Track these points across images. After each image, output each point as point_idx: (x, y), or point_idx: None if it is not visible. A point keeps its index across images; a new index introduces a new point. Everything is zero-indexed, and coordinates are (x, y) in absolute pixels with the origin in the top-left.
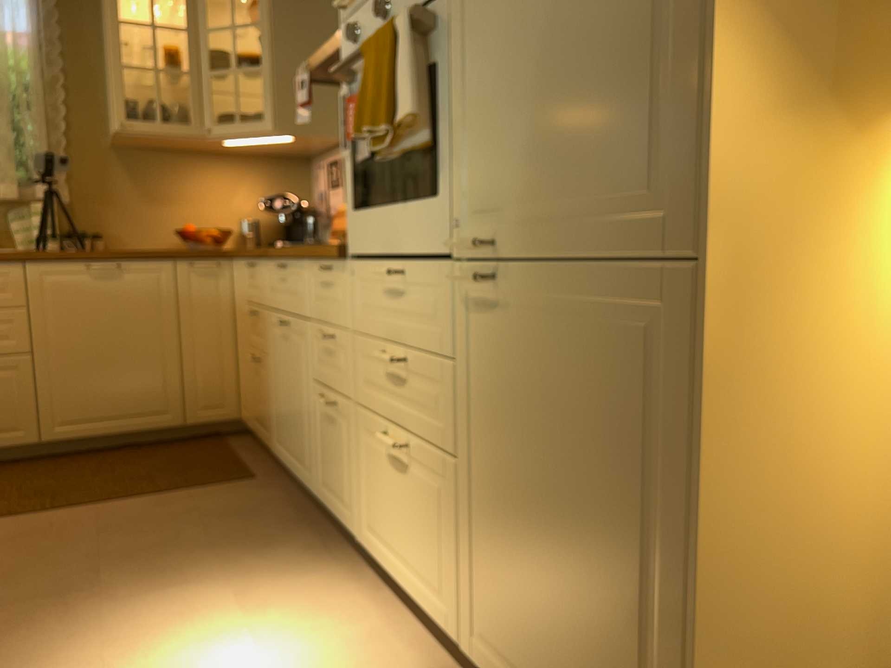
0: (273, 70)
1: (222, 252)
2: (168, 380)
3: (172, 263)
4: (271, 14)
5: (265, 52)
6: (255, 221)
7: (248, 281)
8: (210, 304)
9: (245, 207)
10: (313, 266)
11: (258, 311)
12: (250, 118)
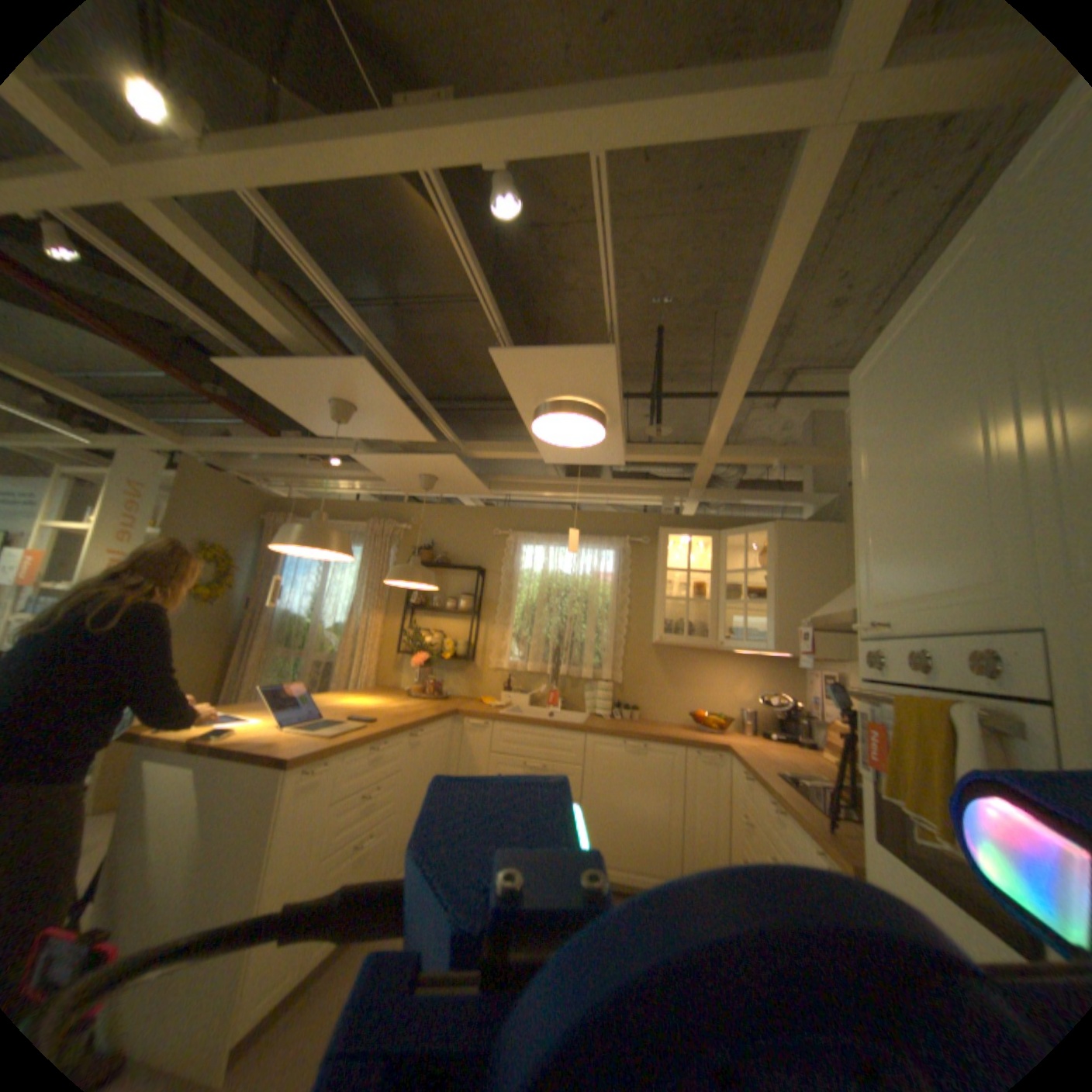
0: (777, 605)
1: (724, 749)
2: (672, 851)
3: (685, 751)
4: (777, 564)
5: (770, 590)
6: (754, 711)
7: (745, 789)
8: (711, 791)
9: (746, 698)
10: (817, 856)
11: (754, 827)
12: (755, 633)
